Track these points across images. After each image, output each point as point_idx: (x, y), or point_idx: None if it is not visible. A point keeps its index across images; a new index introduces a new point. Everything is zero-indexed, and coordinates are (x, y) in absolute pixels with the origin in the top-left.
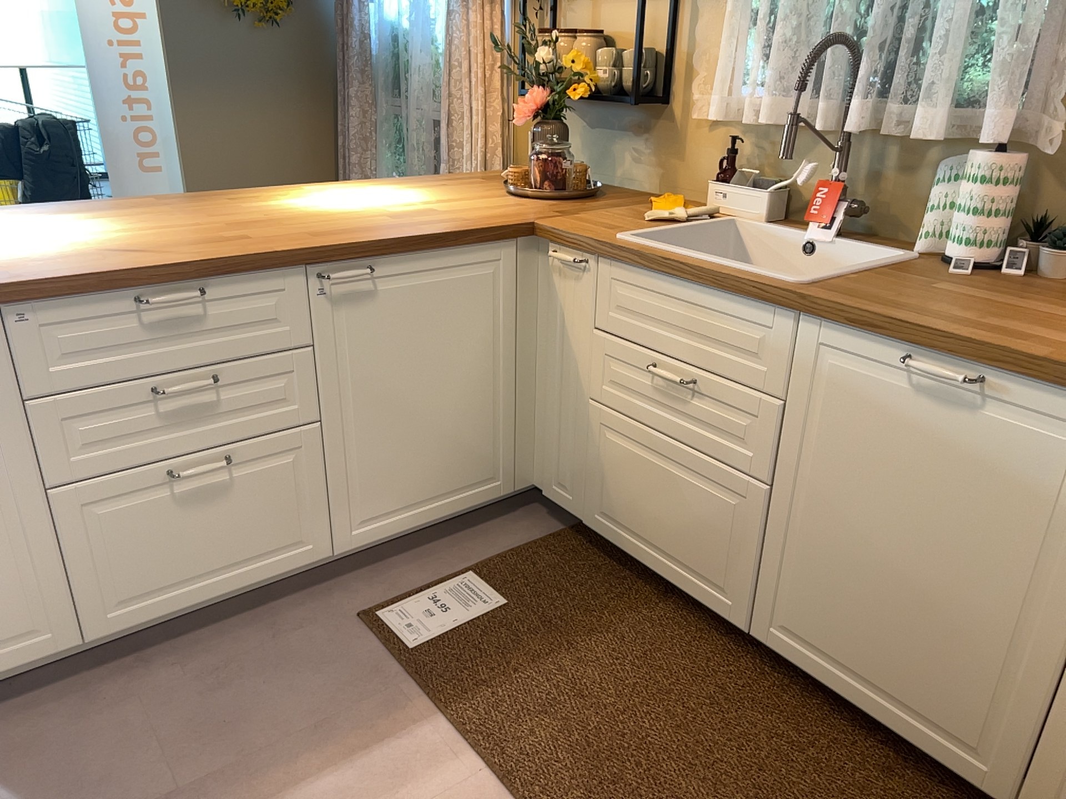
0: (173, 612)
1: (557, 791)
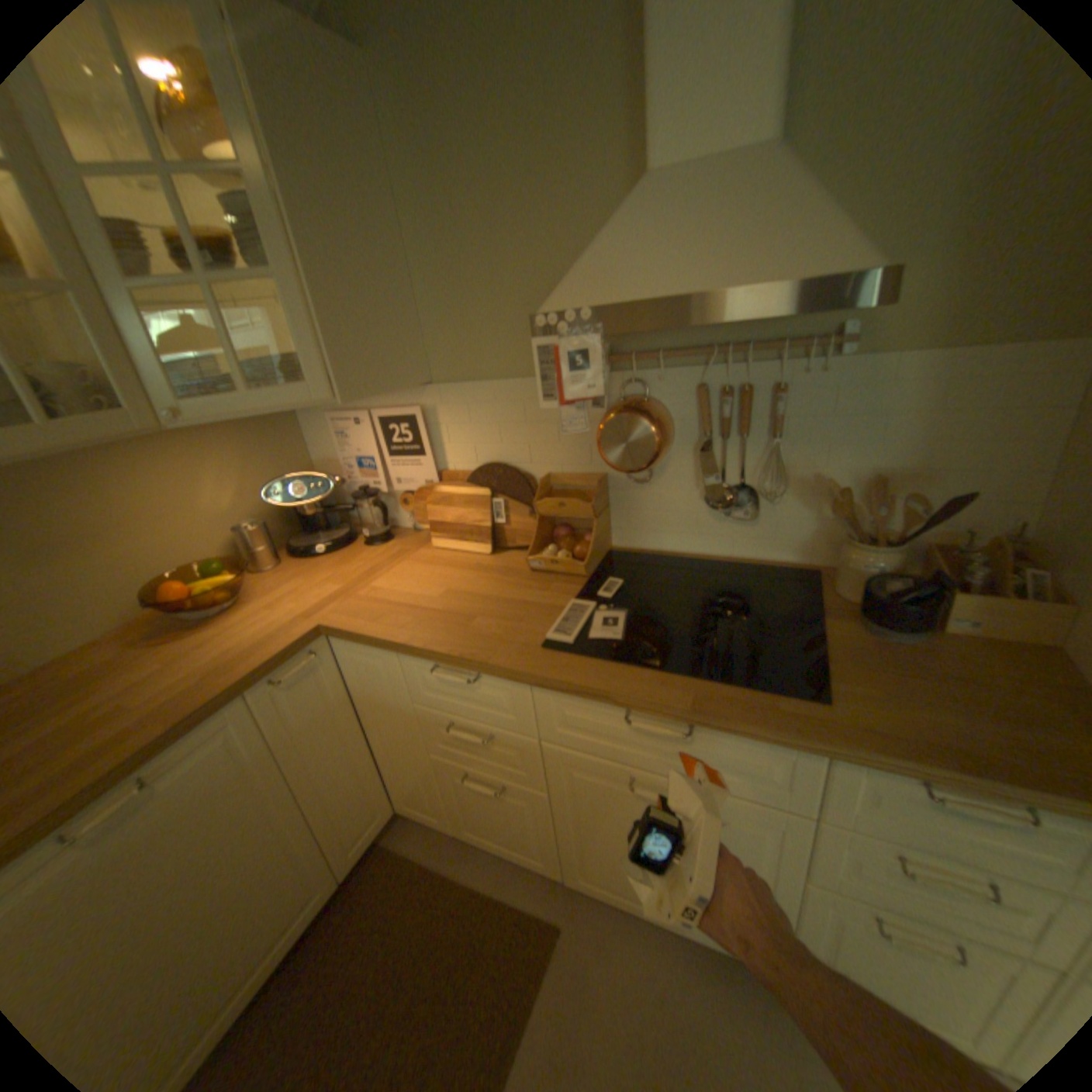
0: None
1: None
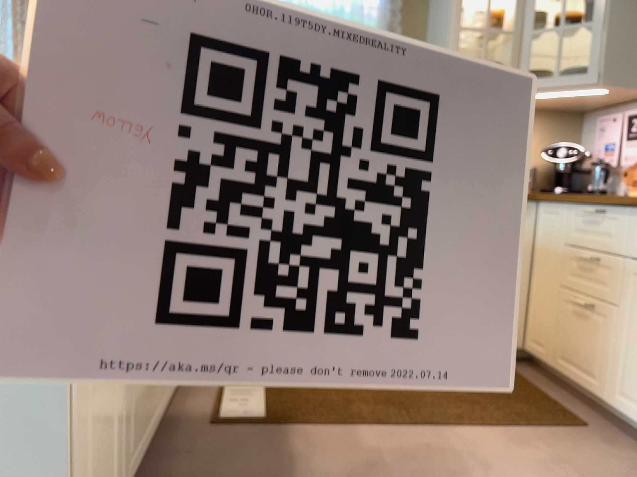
0: (135, 463)
1: (395, 416)
